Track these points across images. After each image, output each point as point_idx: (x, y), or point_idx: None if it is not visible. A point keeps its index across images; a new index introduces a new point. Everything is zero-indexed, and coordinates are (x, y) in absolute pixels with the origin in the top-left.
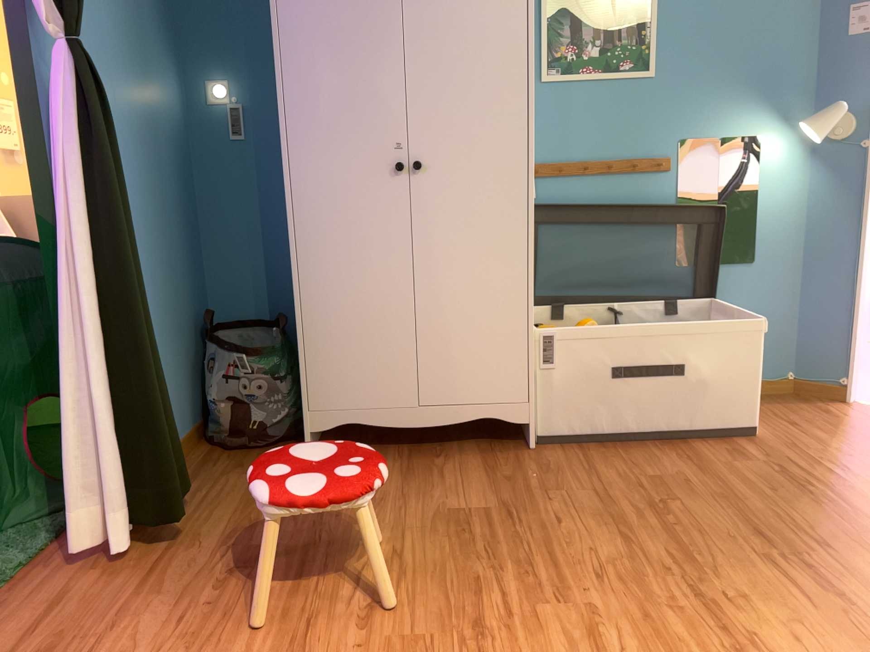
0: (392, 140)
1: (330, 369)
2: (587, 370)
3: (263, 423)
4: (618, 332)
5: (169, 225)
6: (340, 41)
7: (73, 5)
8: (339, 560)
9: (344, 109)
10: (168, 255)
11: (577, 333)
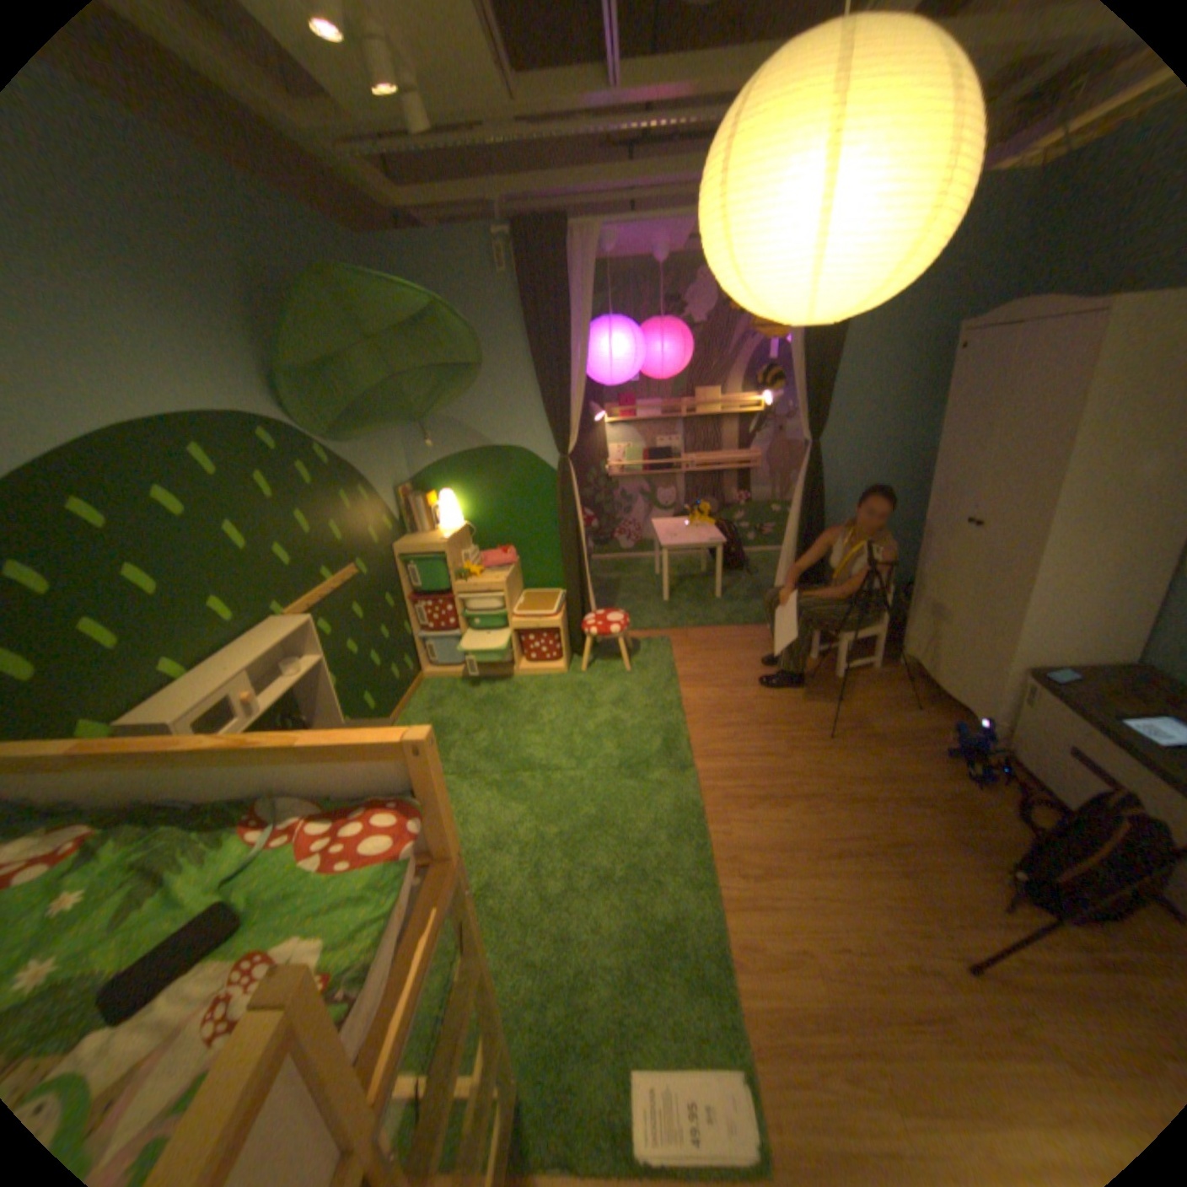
0: (975, 503)
1: (918, 627)
2: (1050, 735)
3: (904, 639)
4: (1082, 725)
5: (911, 512)
6: (969, 432)
7: (815, 429)
8: (798, 691)
9: (960, 476)
10: (903, 528)
11: (1052, 702)
